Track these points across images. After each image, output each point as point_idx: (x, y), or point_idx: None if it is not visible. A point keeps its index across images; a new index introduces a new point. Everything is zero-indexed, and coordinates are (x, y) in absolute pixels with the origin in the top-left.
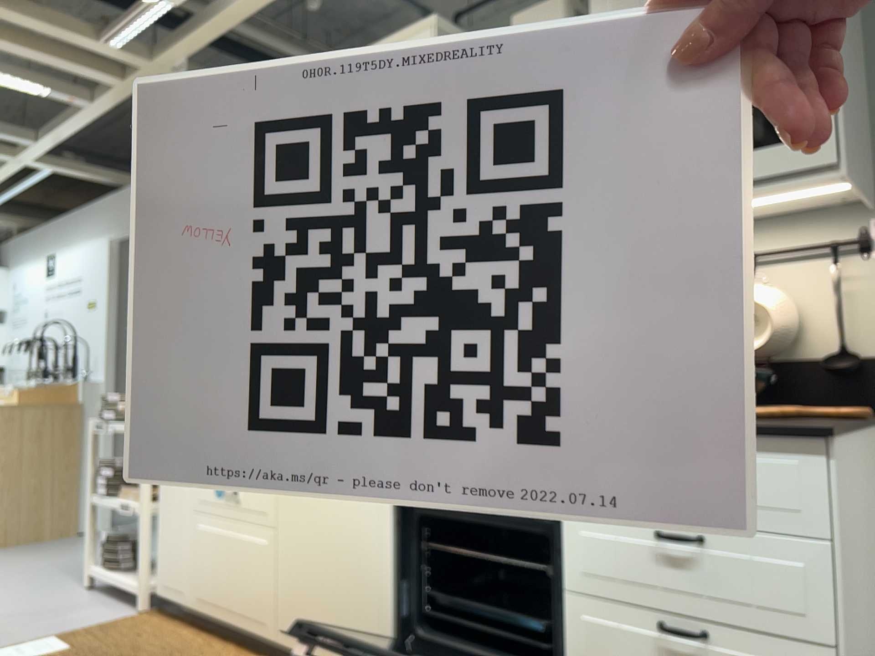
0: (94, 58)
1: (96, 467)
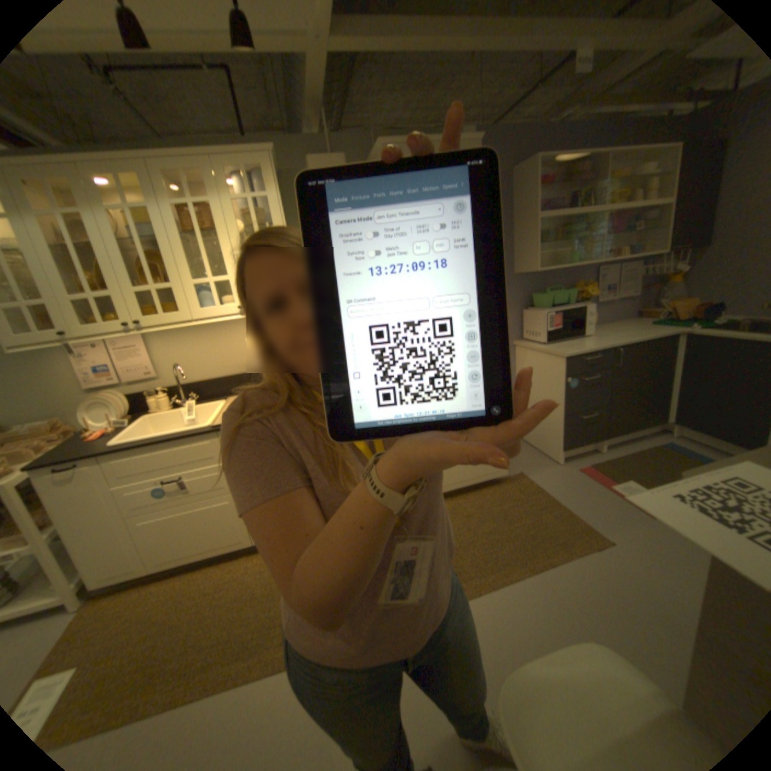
0: None
1: None
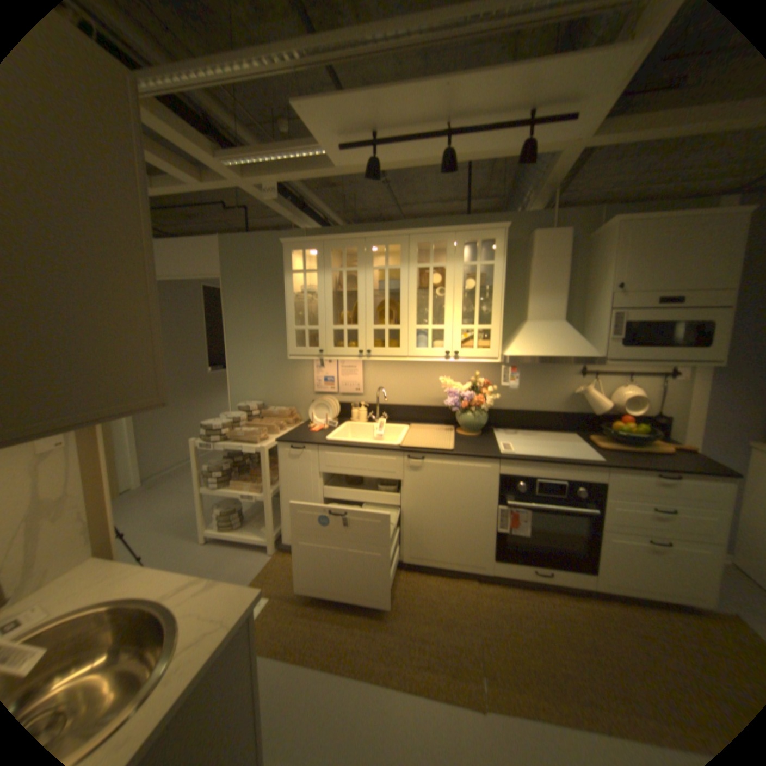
0: (181, 160)
1: (201, 470)
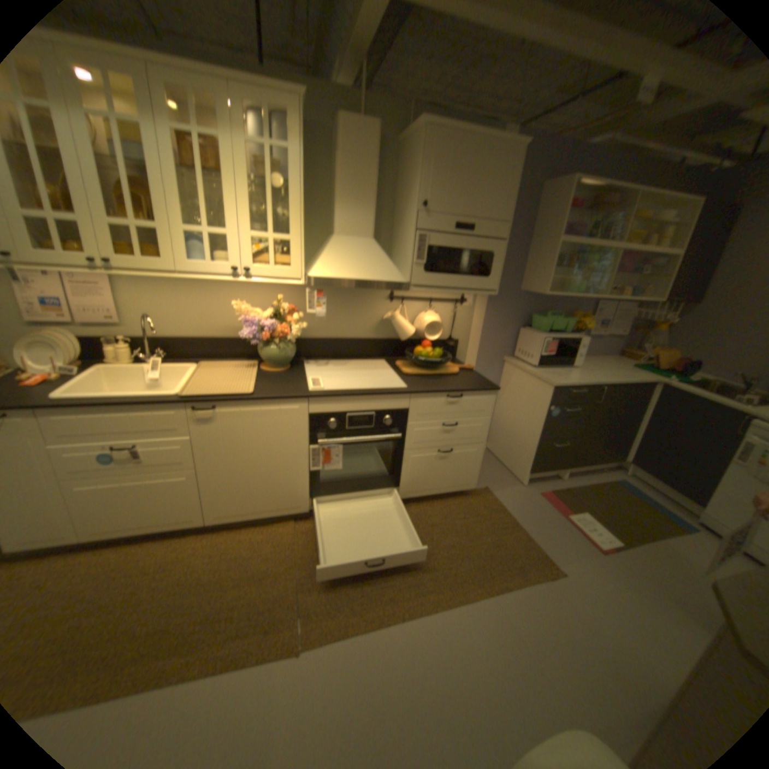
0: None
1: None
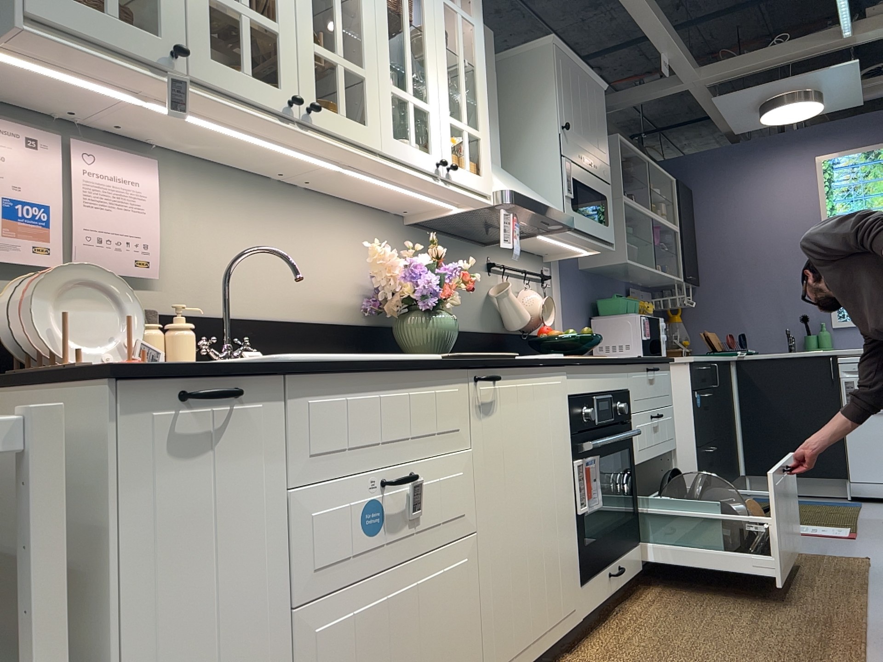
0: None
1: None
